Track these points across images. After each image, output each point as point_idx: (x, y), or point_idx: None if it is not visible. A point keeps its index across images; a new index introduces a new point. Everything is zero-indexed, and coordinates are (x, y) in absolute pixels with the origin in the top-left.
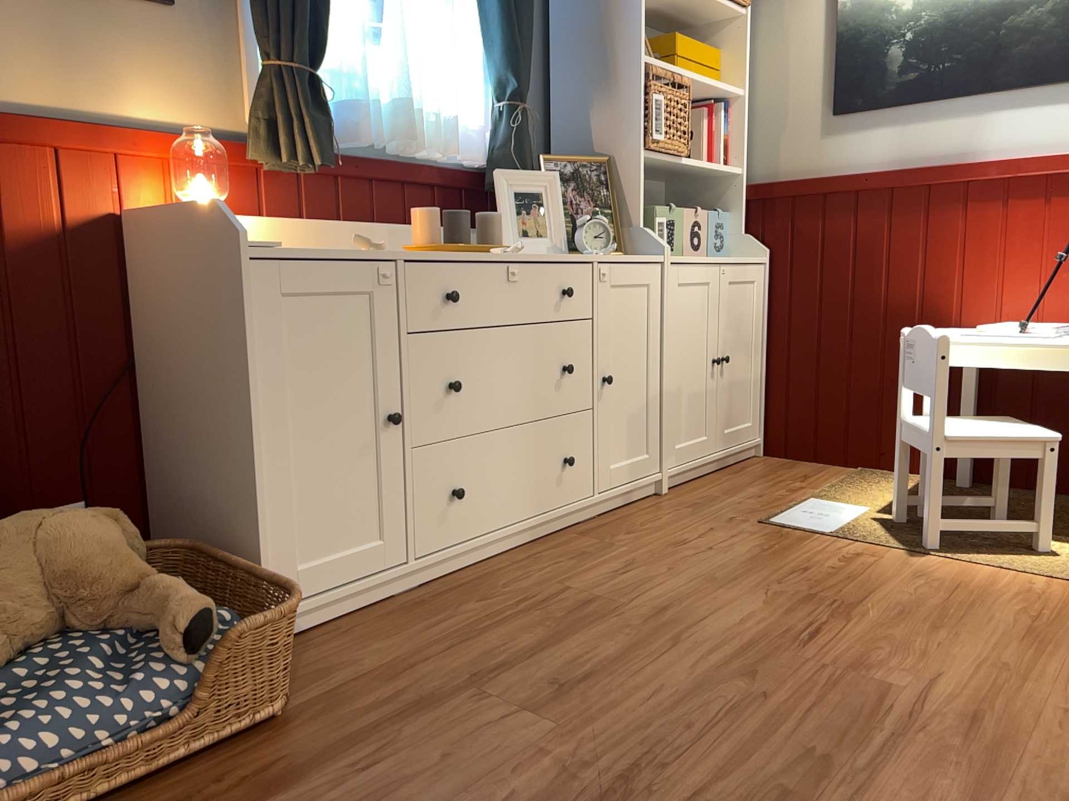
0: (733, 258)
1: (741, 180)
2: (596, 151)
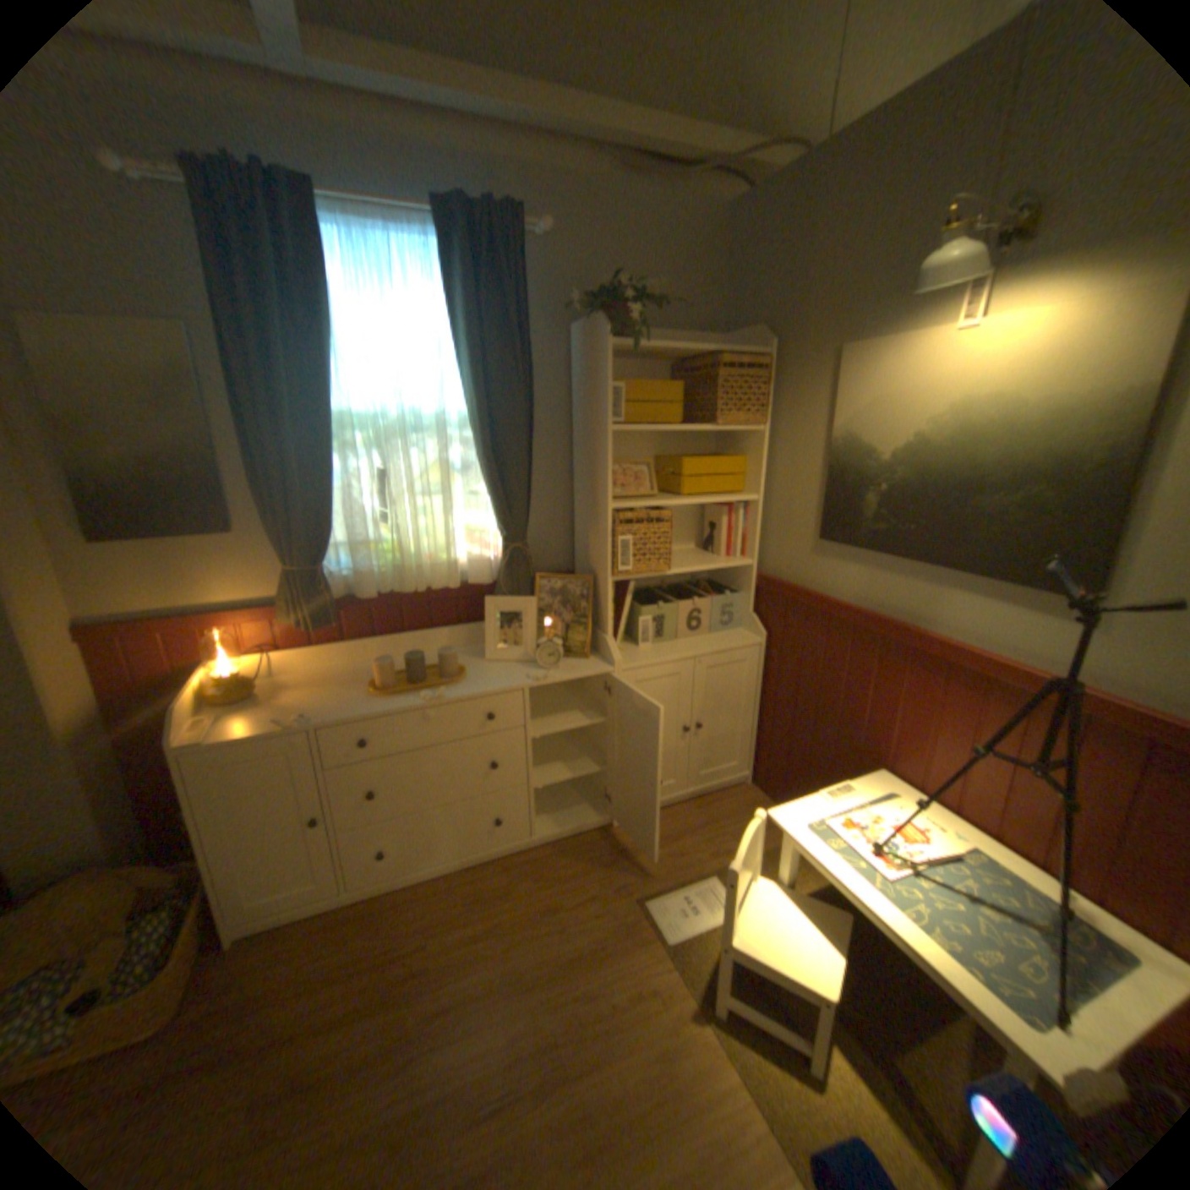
0: (722, 644)
1: (752, 570)
2: (591, 566)
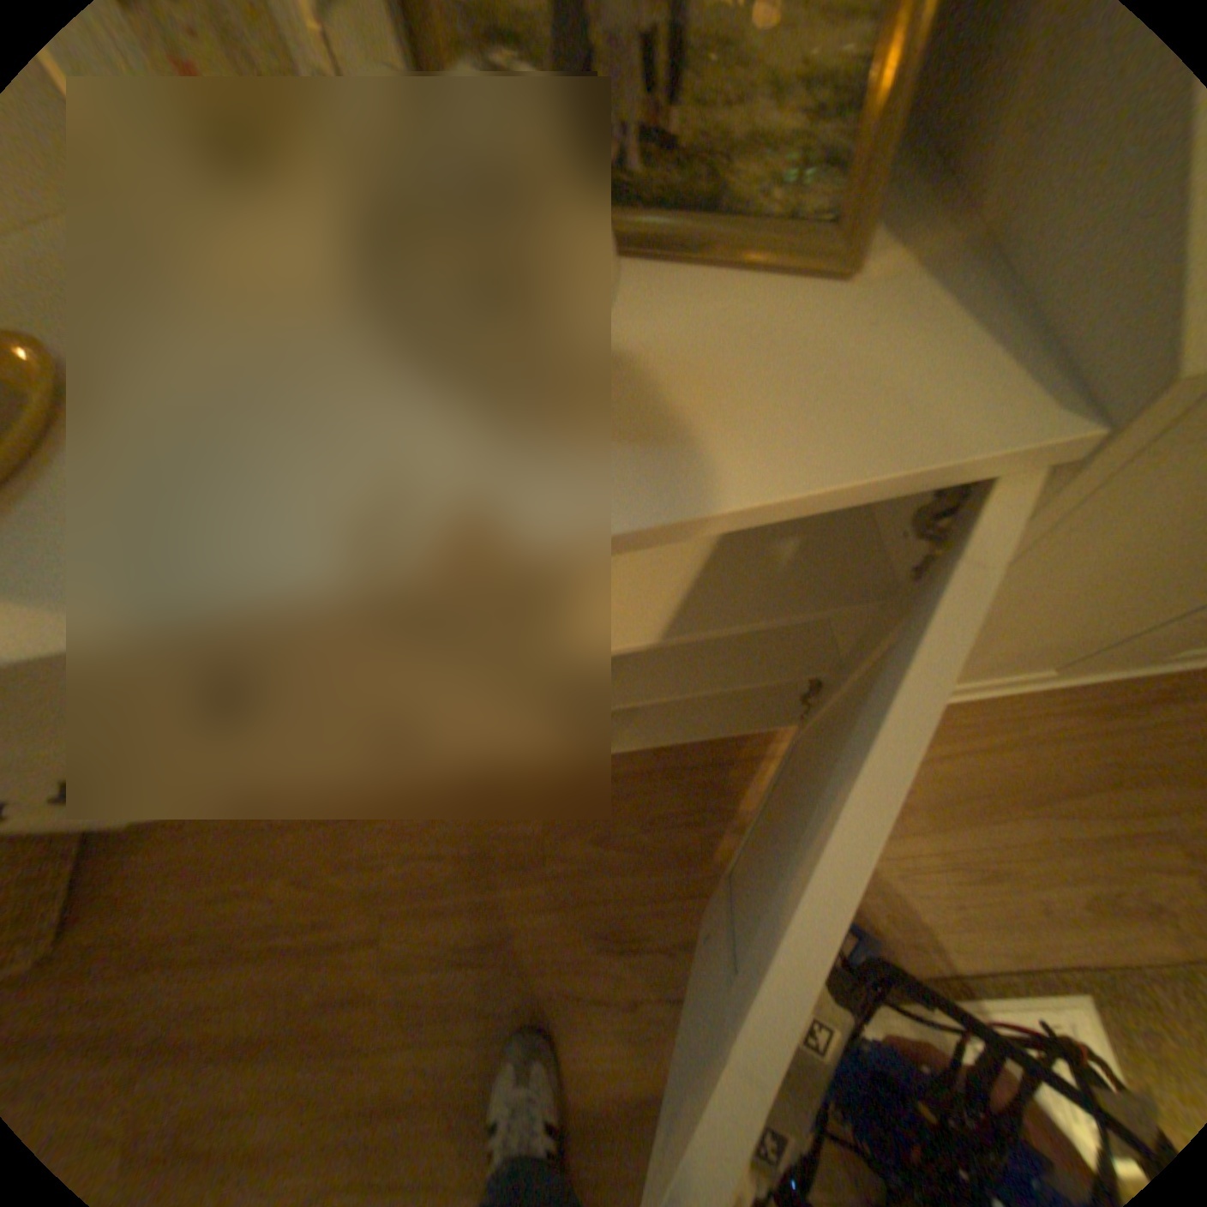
0: None
1: None
2: None
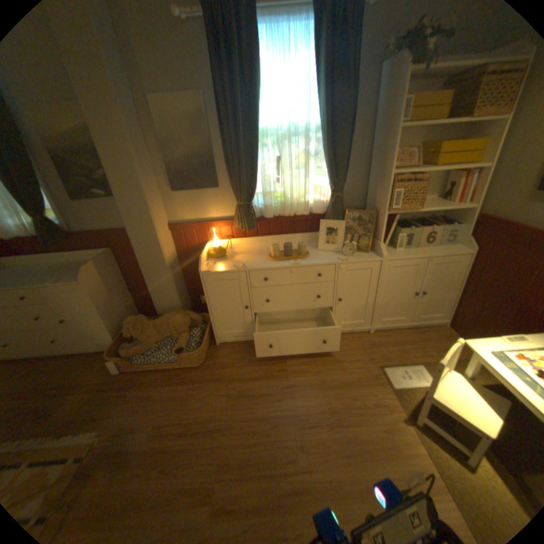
0: (447, 252)
1: (476, 210)
2: (375, 206)
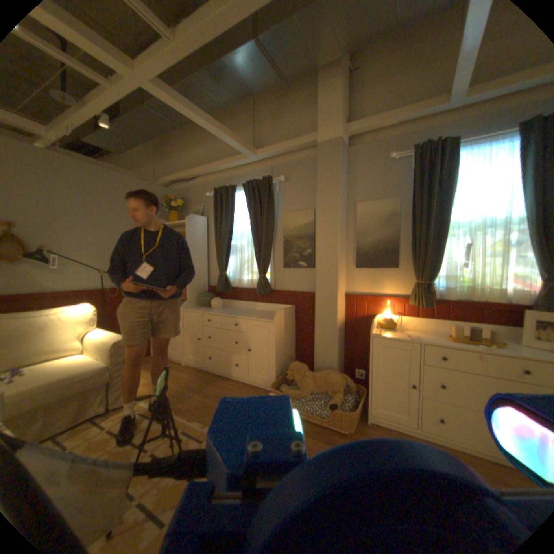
0: None
1: None
2: None
